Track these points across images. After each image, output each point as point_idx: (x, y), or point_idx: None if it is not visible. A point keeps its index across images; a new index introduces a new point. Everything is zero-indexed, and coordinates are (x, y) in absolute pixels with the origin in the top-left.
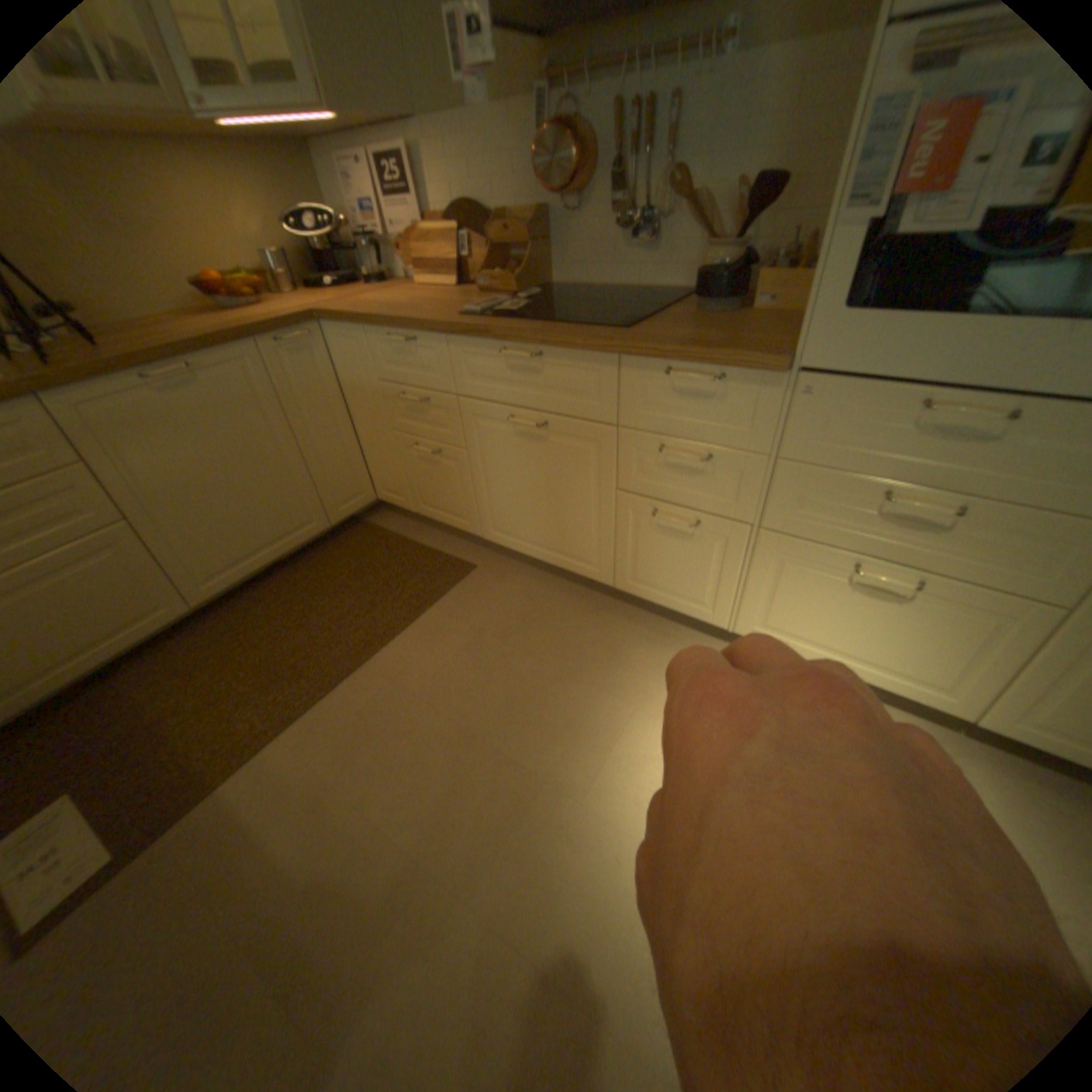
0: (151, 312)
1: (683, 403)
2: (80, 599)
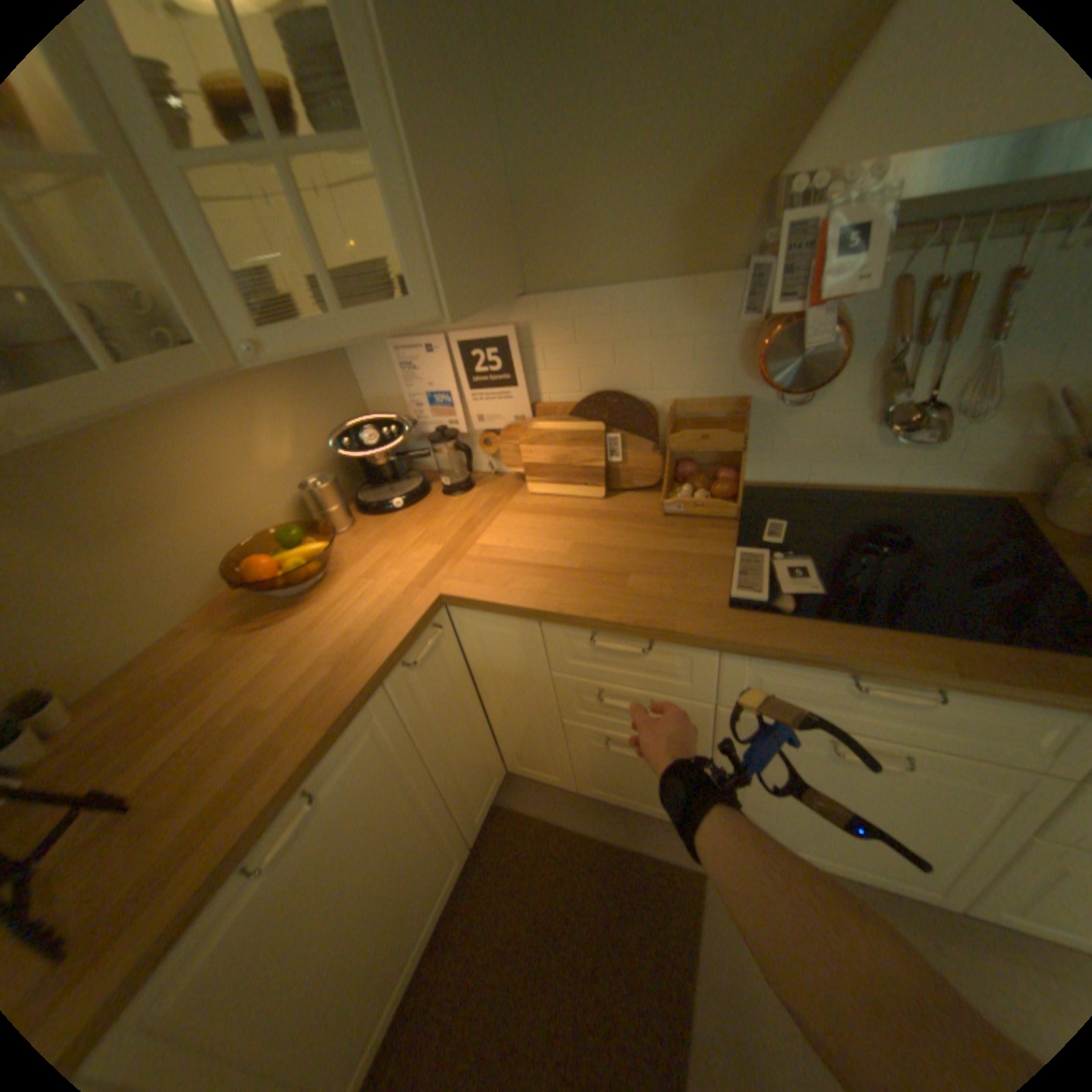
0: (166, 632)
1: None
2: None
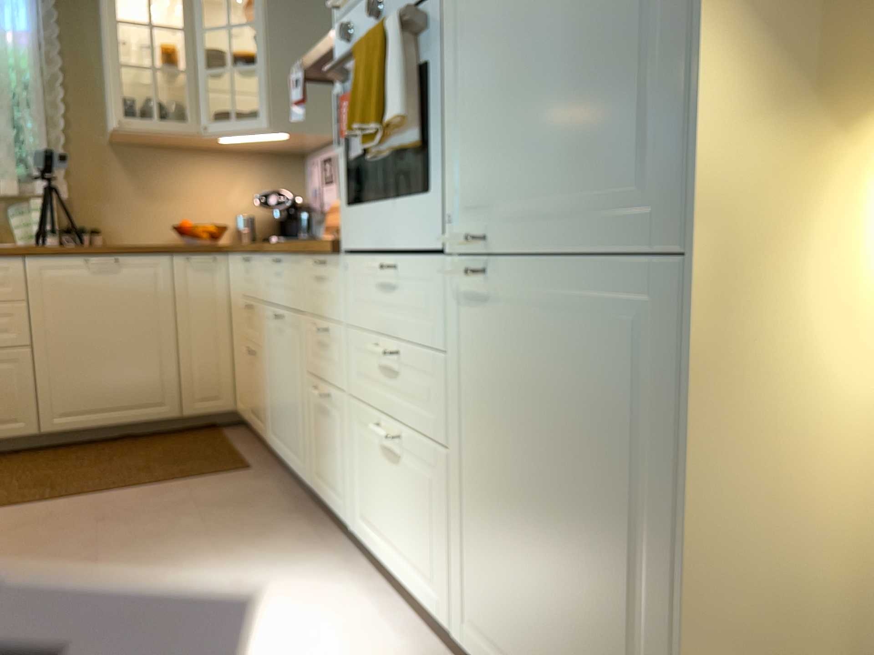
0: (148, 245)
1: (318, 288)
2: None
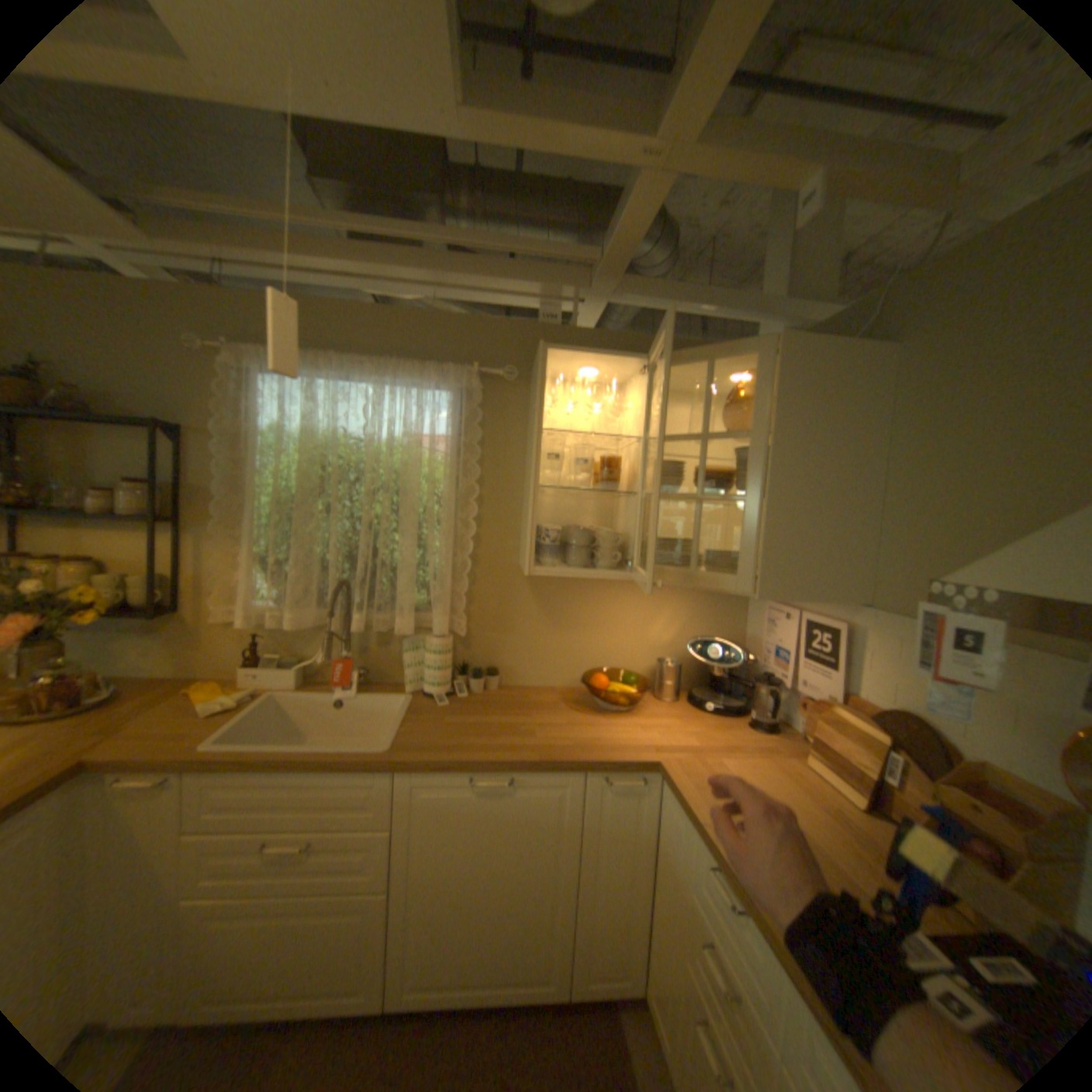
0: (549, 686)
1: None
2: (314, 949)
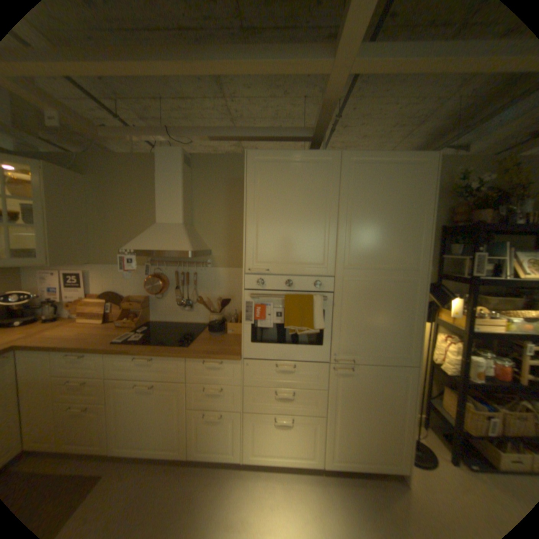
0: None
1: (209, 372)
2: None
